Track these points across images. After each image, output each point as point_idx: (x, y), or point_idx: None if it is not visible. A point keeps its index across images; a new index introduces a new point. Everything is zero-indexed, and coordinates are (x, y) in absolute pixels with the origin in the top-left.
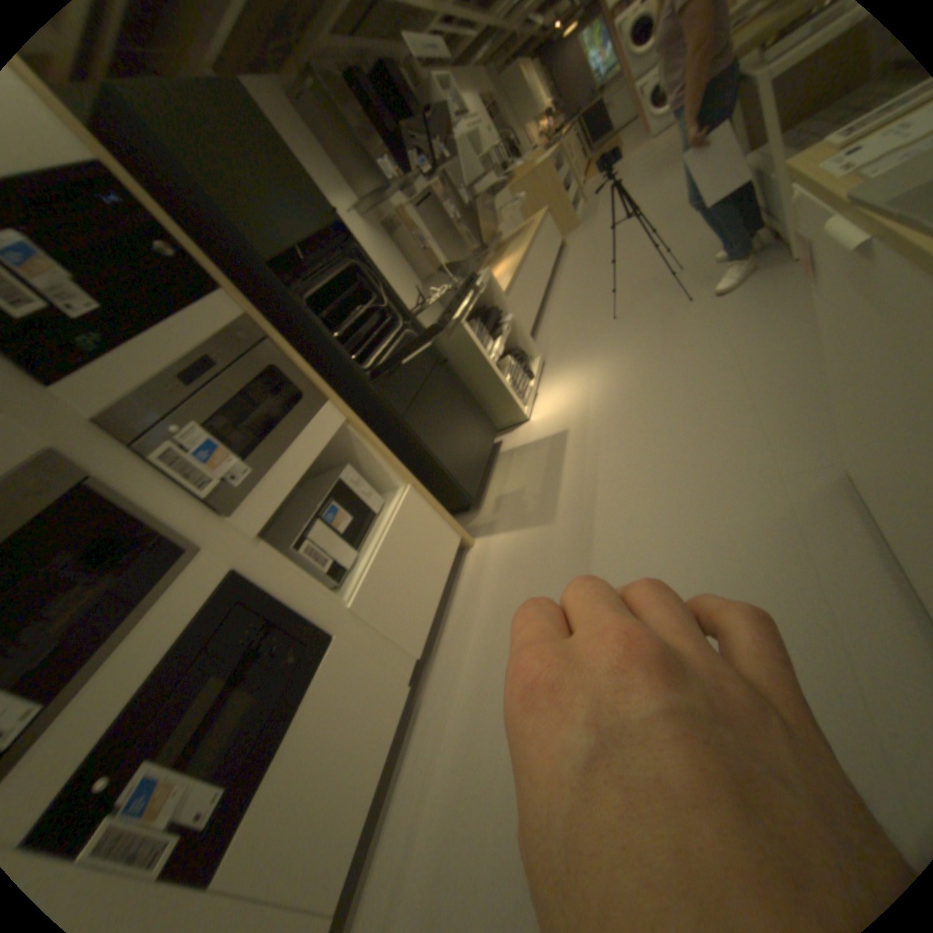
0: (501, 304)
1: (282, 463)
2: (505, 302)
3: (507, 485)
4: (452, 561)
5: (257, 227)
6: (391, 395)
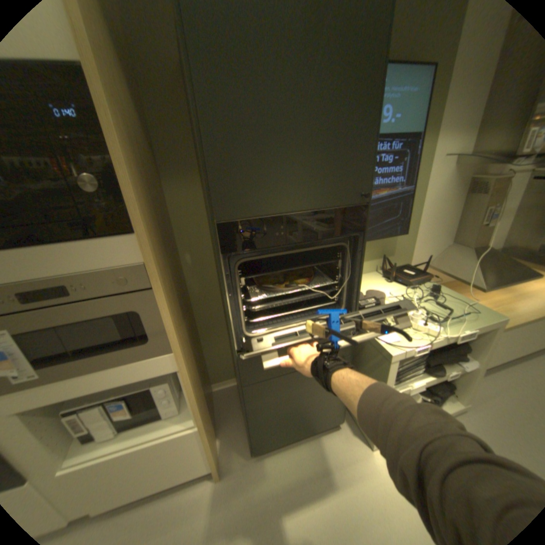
0: (481, 347)
1: (70, 380)
2: (488, 352)
3: (286, 476)
4: (181, 483)
5: (237, 179)
6: (247, 368)
